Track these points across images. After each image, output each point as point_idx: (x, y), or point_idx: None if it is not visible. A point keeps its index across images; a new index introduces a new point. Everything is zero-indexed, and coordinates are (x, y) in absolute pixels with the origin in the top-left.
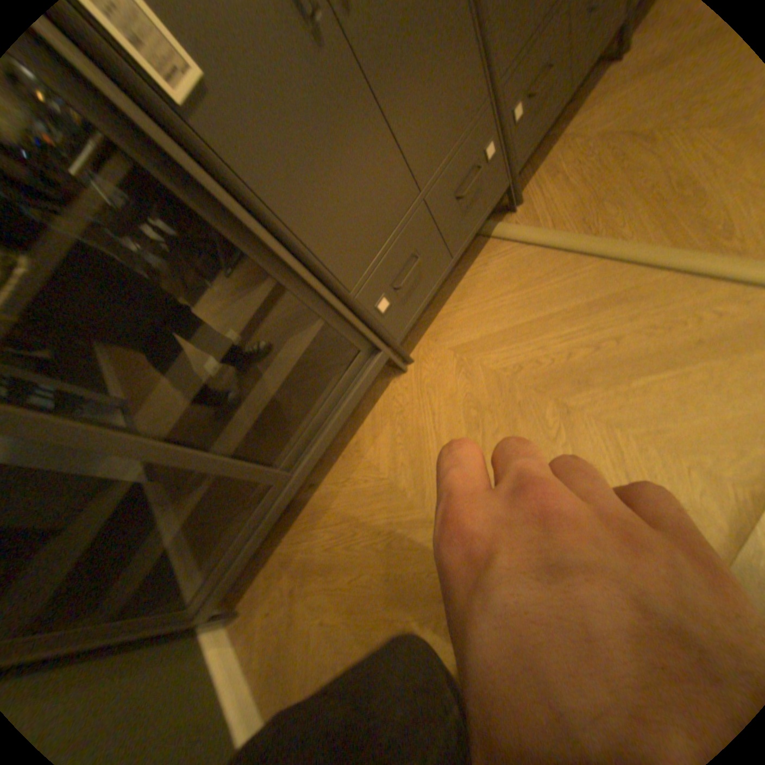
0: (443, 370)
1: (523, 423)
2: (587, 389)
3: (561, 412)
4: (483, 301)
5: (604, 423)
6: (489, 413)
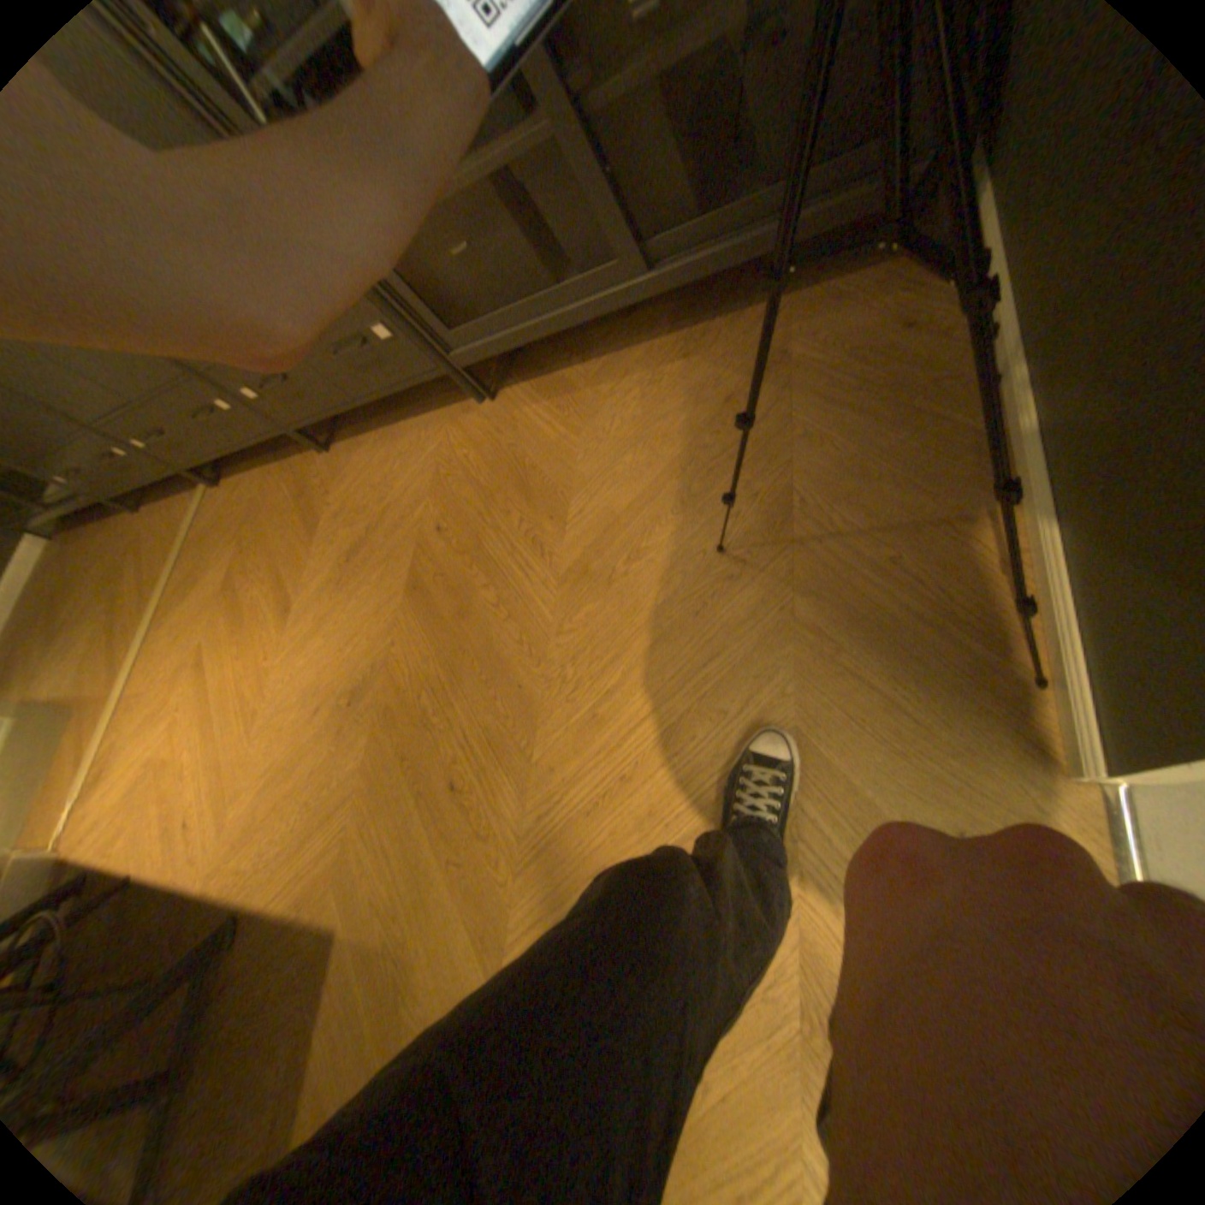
0: (133, 536)
1: (101, 600)
2: (108, 616)
3: (102, 612)
4: (163, 523)
5: (95, 634)
6: (108, 580)
